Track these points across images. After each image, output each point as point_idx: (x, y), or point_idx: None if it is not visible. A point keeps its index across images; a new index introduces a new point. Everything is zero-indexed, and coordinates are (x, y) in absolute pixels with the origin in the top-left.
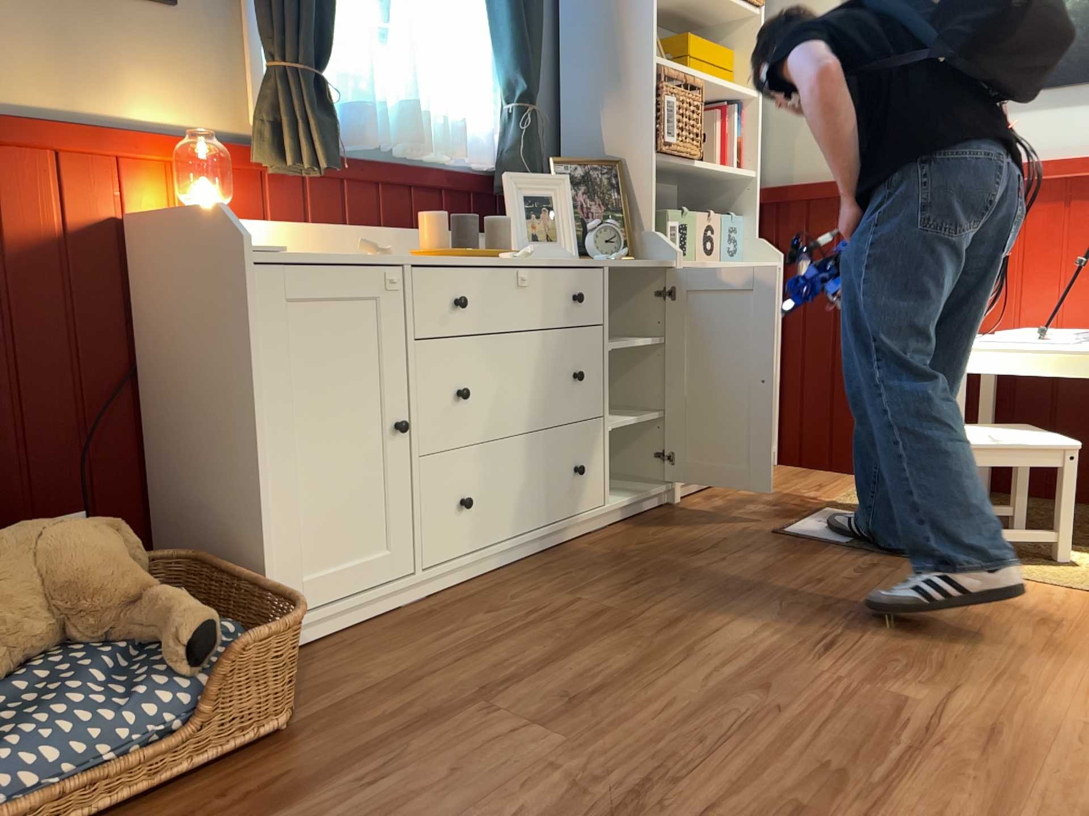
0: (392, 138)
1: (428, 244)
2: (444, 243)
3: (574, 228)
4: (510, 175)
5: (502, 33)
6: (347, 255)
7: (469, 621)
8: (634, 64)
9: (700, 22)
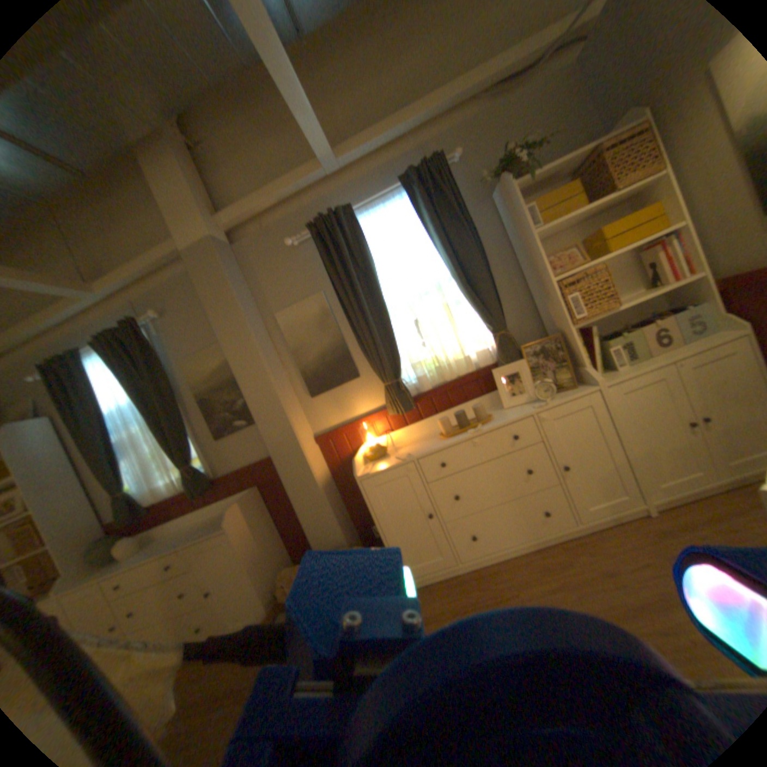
0: (439, 377)
1: (442, 430)
2: (448, 429)
3: (531, 384)
4: (500, 364)
5: (474, 308)
6: (396, 459)
7: (469, 593)
8: (547, 283)
9: (627, 195)
